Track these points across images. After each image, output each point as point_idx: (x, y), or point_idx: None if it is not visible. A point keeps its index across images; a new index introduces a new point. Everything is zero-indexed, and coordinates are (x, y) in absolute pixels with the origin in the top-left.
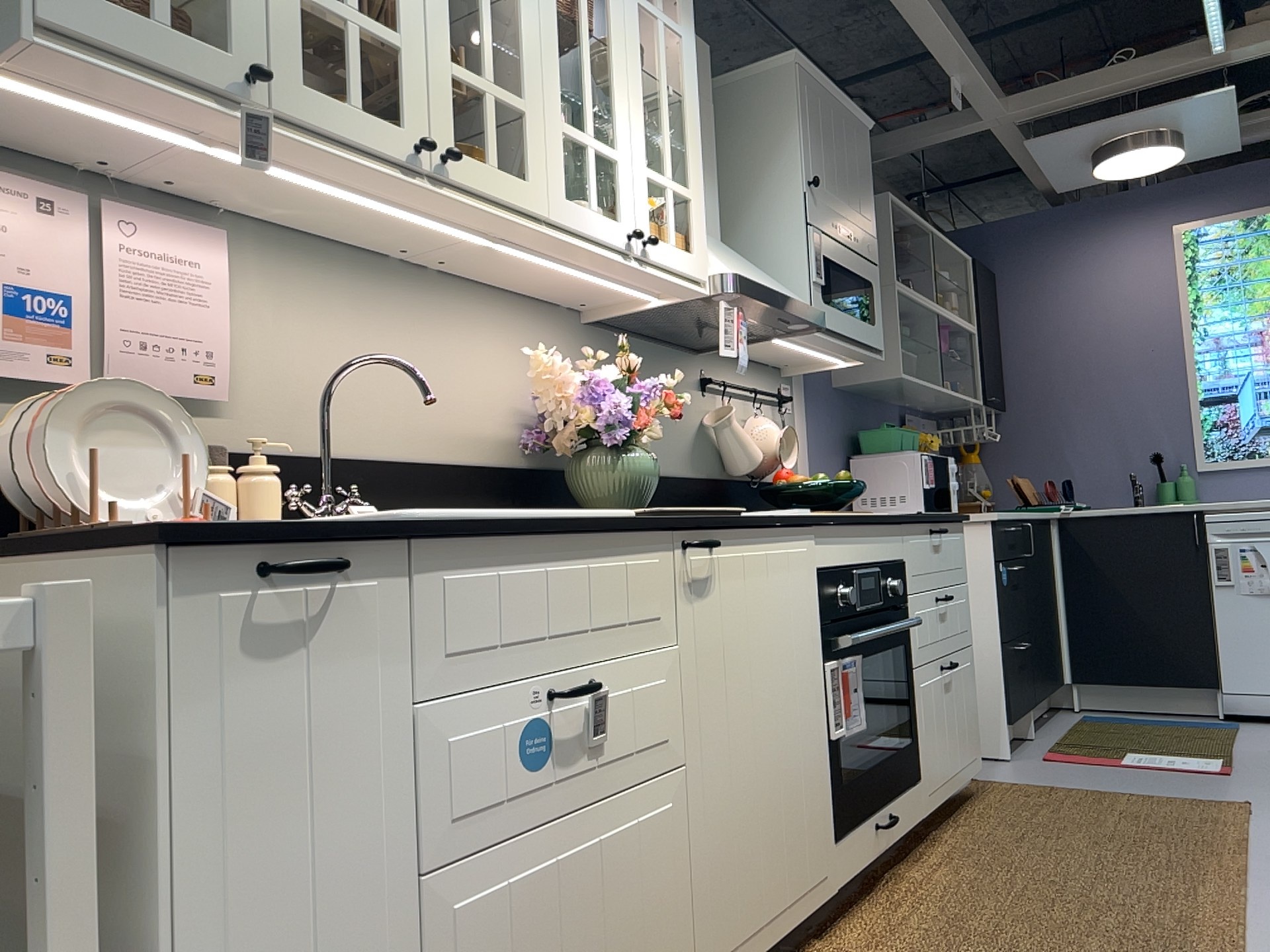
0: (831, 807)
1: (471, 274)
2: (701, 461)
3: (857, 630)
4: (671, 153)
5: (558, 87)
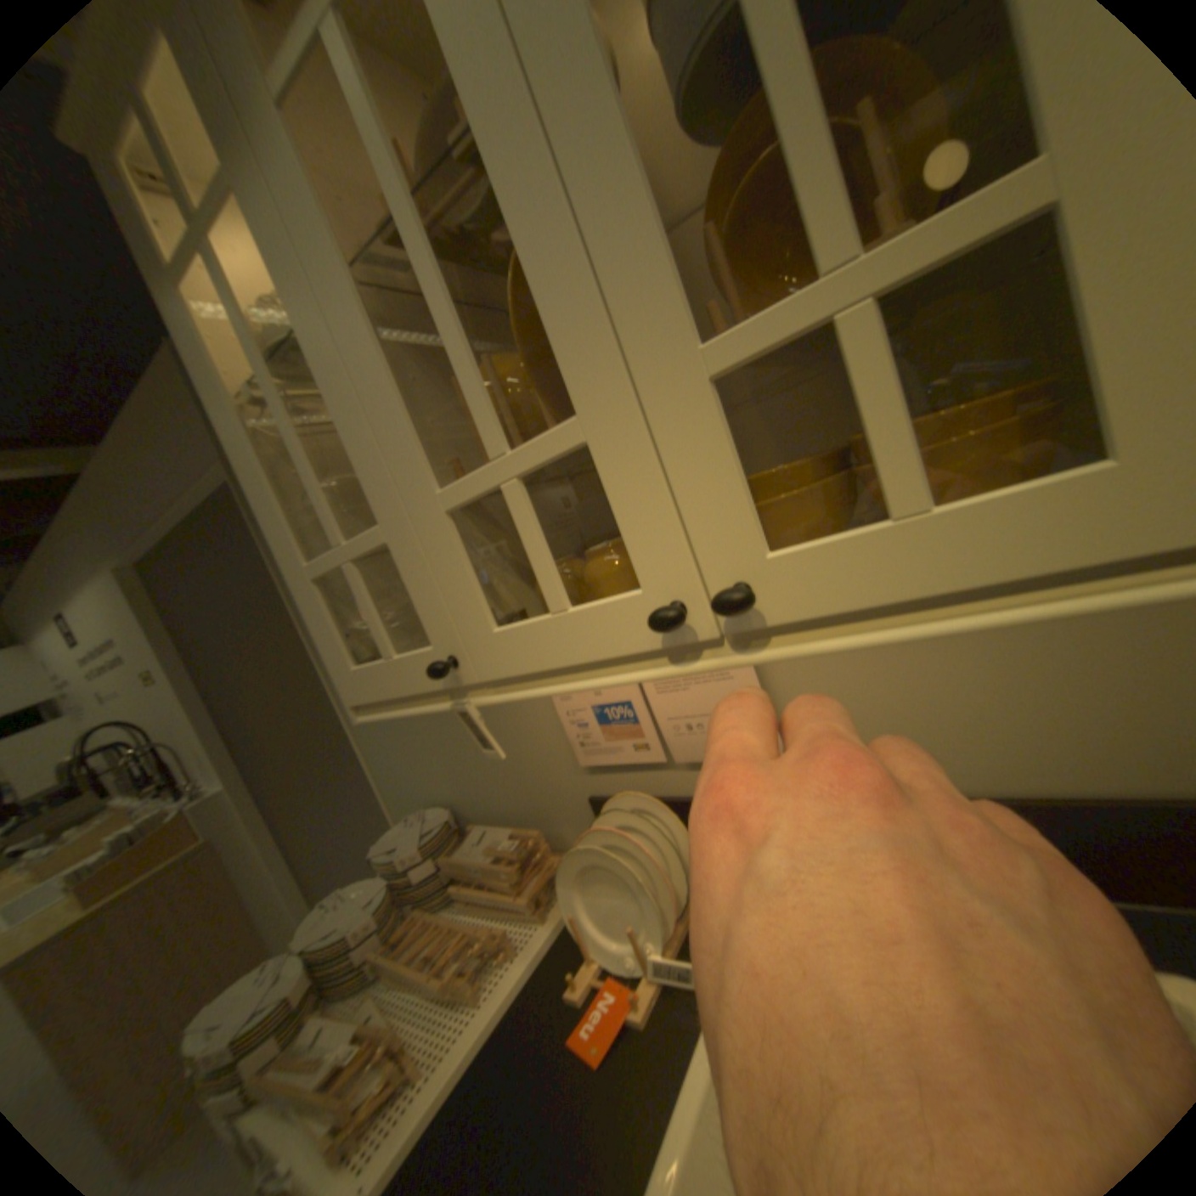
0: None
1: None
2: None
3: None
4: None
5: None
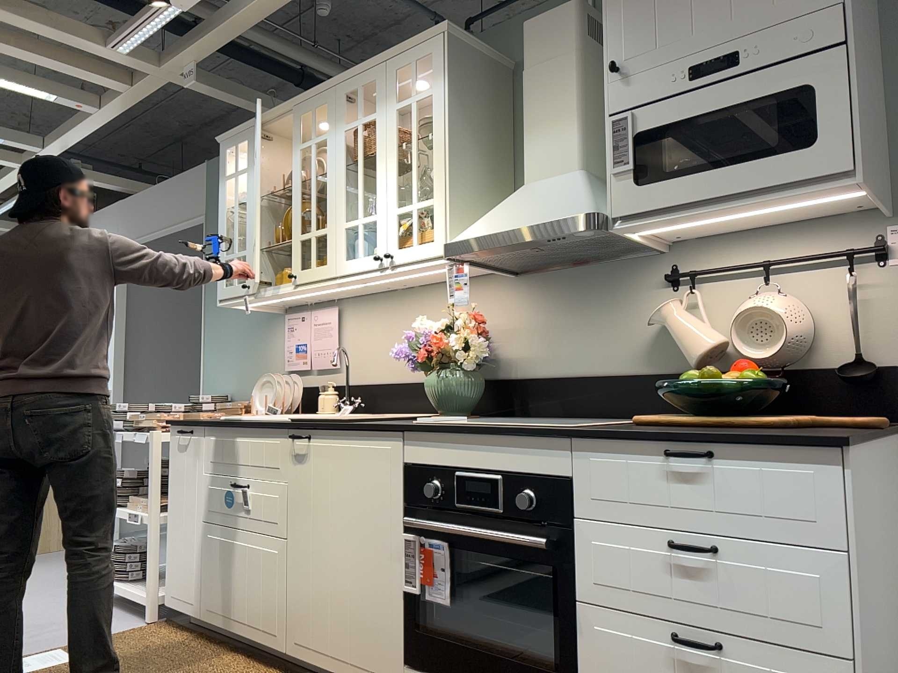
0: (405, 640)
1: (423, 281)
2: (659, 357)
3: (456, 524)
4: (415, 184)
5: (342, 207)
